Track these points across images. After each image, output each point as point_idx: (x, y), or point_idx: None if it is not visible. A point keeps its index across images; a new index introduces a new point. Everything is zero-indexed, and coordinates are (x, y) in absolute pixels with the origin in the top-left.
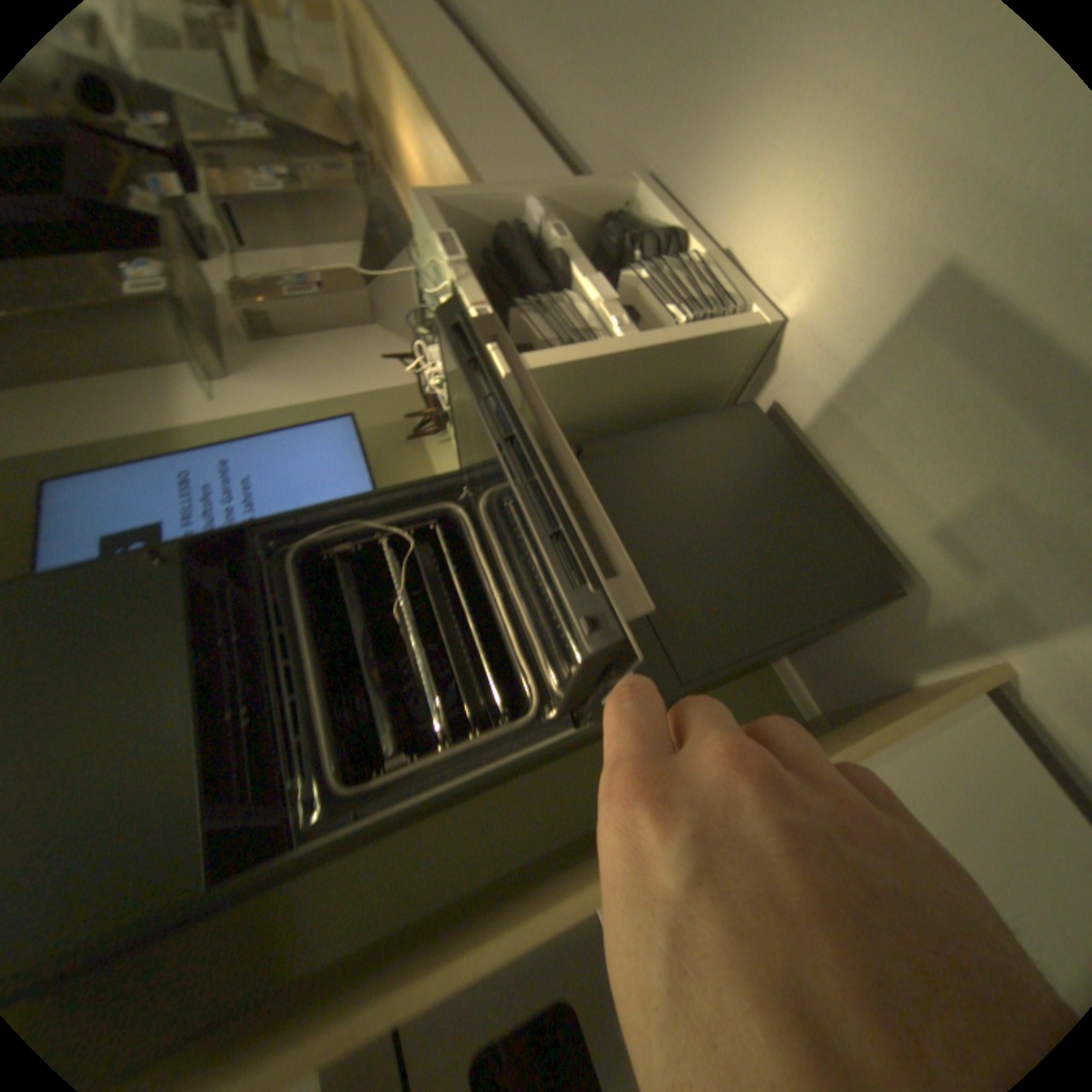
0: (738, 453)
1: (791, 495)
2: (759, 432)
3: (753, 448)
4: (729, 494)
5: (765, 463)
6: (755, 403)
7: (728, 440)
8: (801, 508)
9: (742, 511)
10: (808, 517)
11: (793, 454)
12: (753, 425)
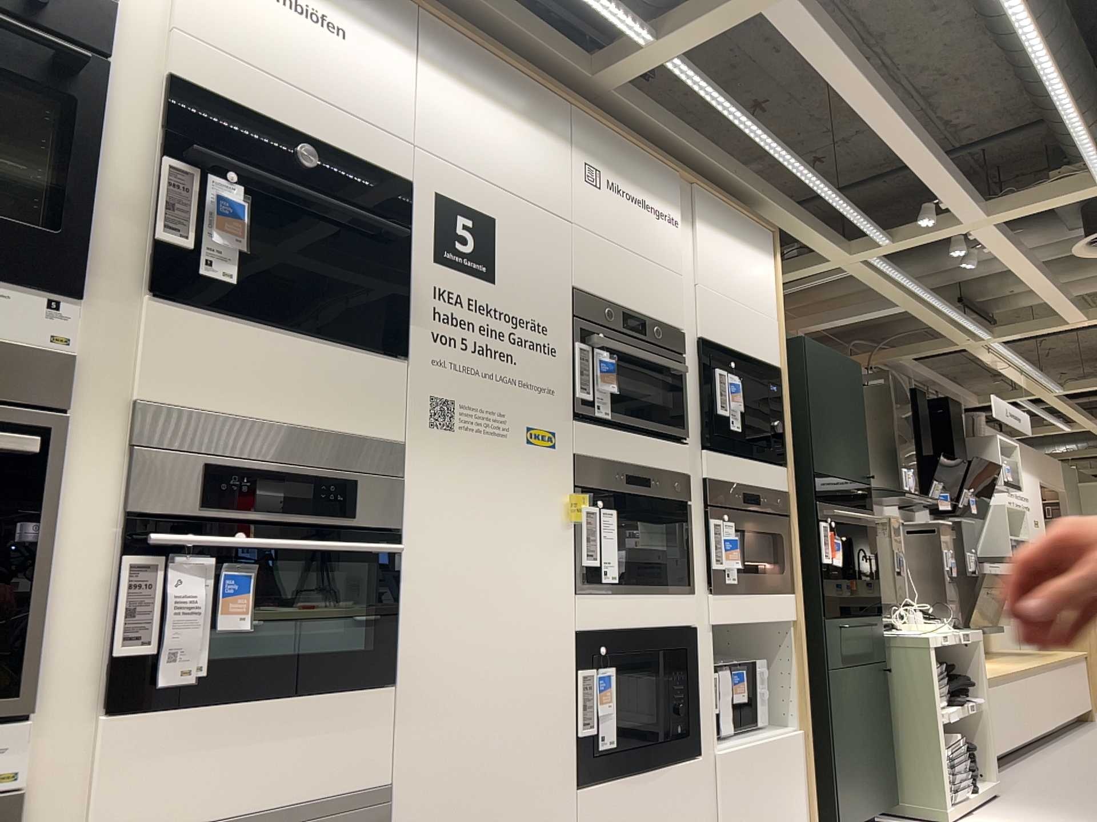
0: (880, 767)
1: (868, 786)
2: (886, 790)
3: (881, 779)
4: (869, 745)
5: (877, 781)
6: (896, 798)
7: (884, 765)
8: (864, 787)
9: (865, 747)
10: (862, 788)
11: (880, 805)
12: (888, 788)
